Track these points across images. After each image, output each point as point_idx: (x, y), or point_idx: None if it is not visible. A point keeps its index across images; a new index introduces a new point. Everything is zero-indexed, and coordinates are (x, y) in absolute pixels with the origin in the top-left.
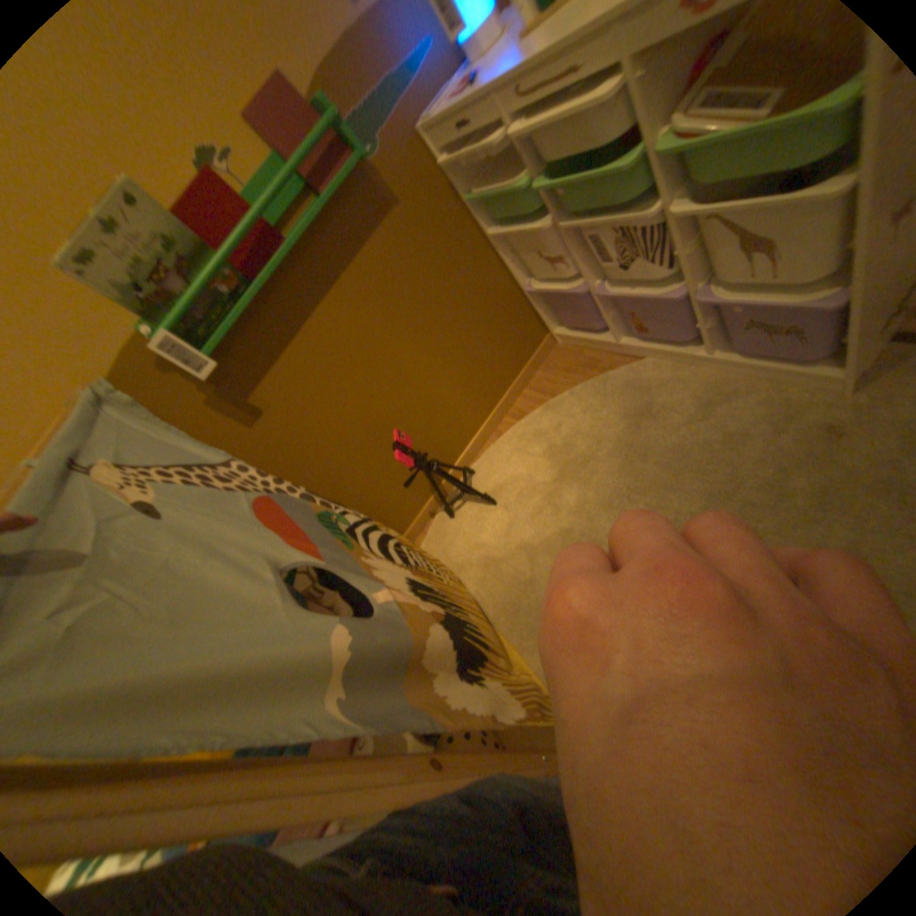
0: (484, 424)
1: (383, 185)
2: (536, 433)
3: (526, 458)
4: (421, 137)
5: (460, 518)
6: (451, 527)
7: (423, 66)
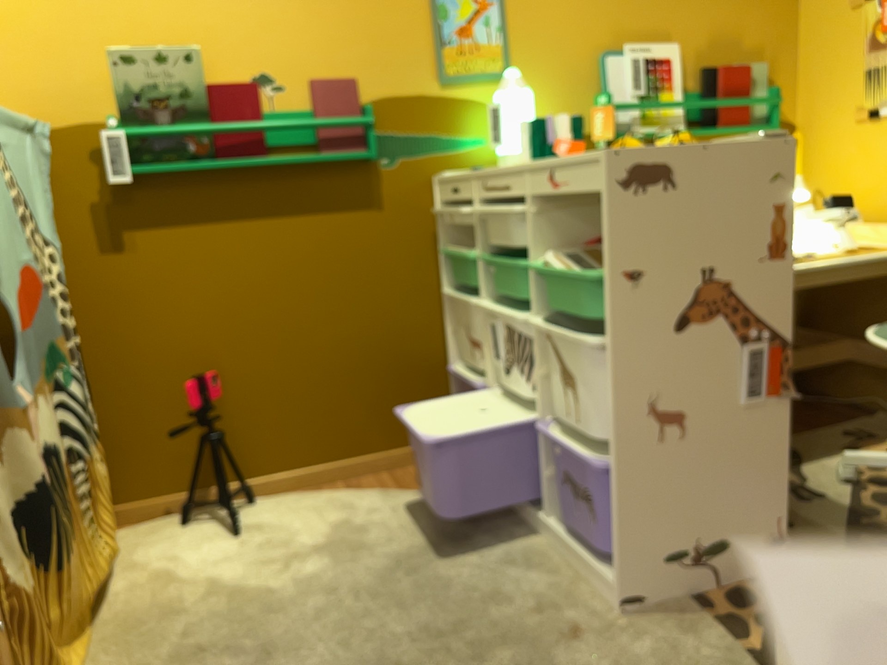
0: (311, 467)
1: (378, 190)
2: (347, 504)
3: (312, 517)
4: (433, 186)
5: (188, 528)
6: (169, 531)
7: (468, 151)
